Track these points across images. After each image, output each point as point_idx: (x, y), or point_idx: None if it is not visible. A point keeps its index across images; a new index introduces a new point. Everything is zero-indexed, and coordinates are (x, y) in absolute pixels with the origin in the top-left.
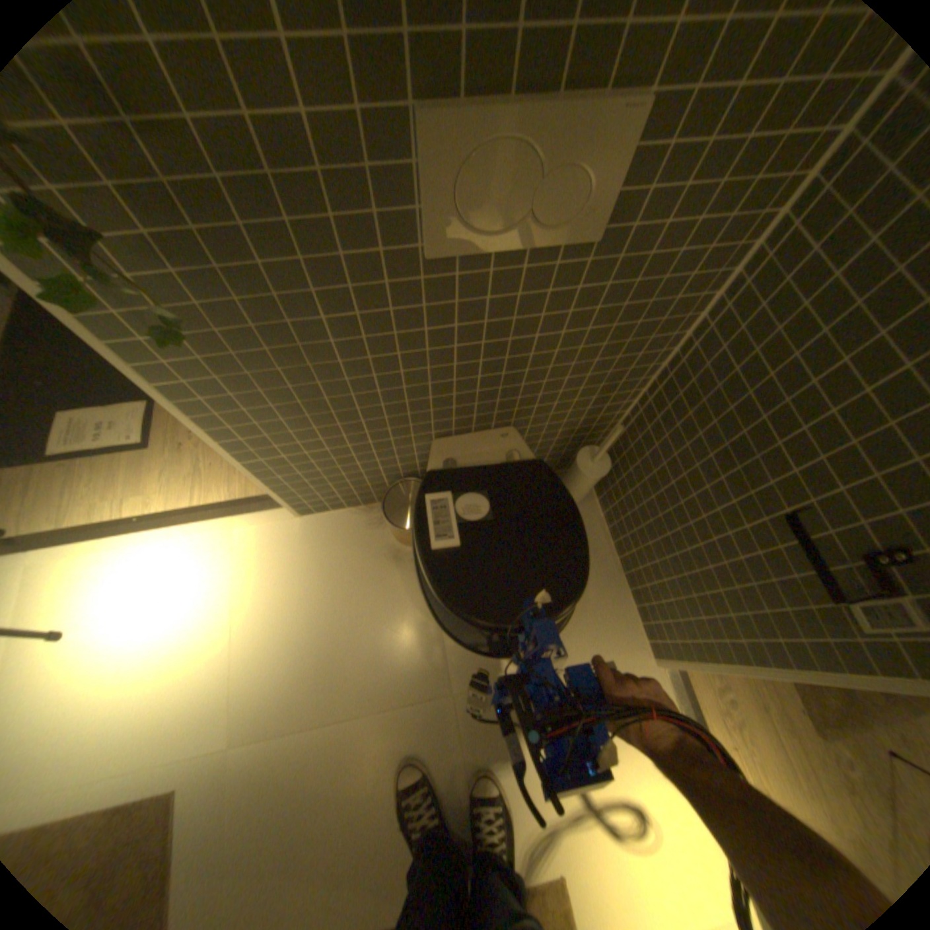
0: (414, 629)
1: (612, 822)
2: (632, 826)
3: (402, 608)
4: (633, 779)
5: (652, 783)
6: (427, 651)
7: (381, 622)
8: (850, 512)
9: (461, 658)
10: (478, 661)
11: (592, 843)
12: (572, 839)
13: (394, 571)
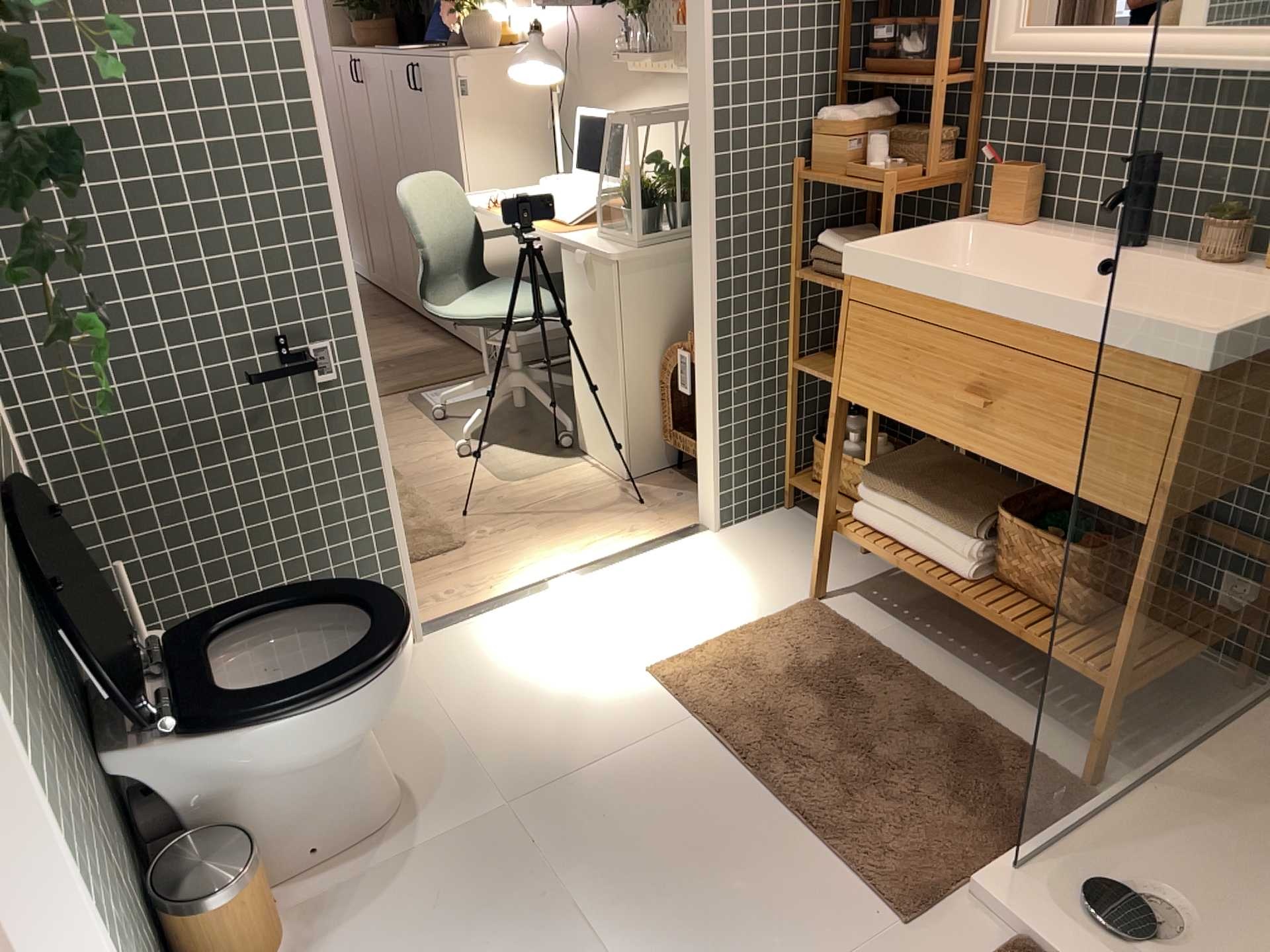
0: (424, 881)
1: (583, 651)
2: (581, 638)
3: (394, 910)
4: (539, 644)
5: (538, 632)
6: (453, 854)
7: (422, 930)
8: (250, 369)
9: (454, 813)
10: (454, 794)
11: (607, 661)
12: (610, 674)
13: (330, 946)
